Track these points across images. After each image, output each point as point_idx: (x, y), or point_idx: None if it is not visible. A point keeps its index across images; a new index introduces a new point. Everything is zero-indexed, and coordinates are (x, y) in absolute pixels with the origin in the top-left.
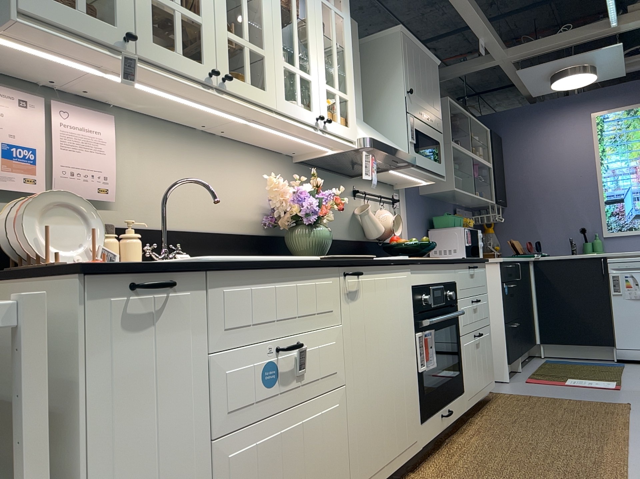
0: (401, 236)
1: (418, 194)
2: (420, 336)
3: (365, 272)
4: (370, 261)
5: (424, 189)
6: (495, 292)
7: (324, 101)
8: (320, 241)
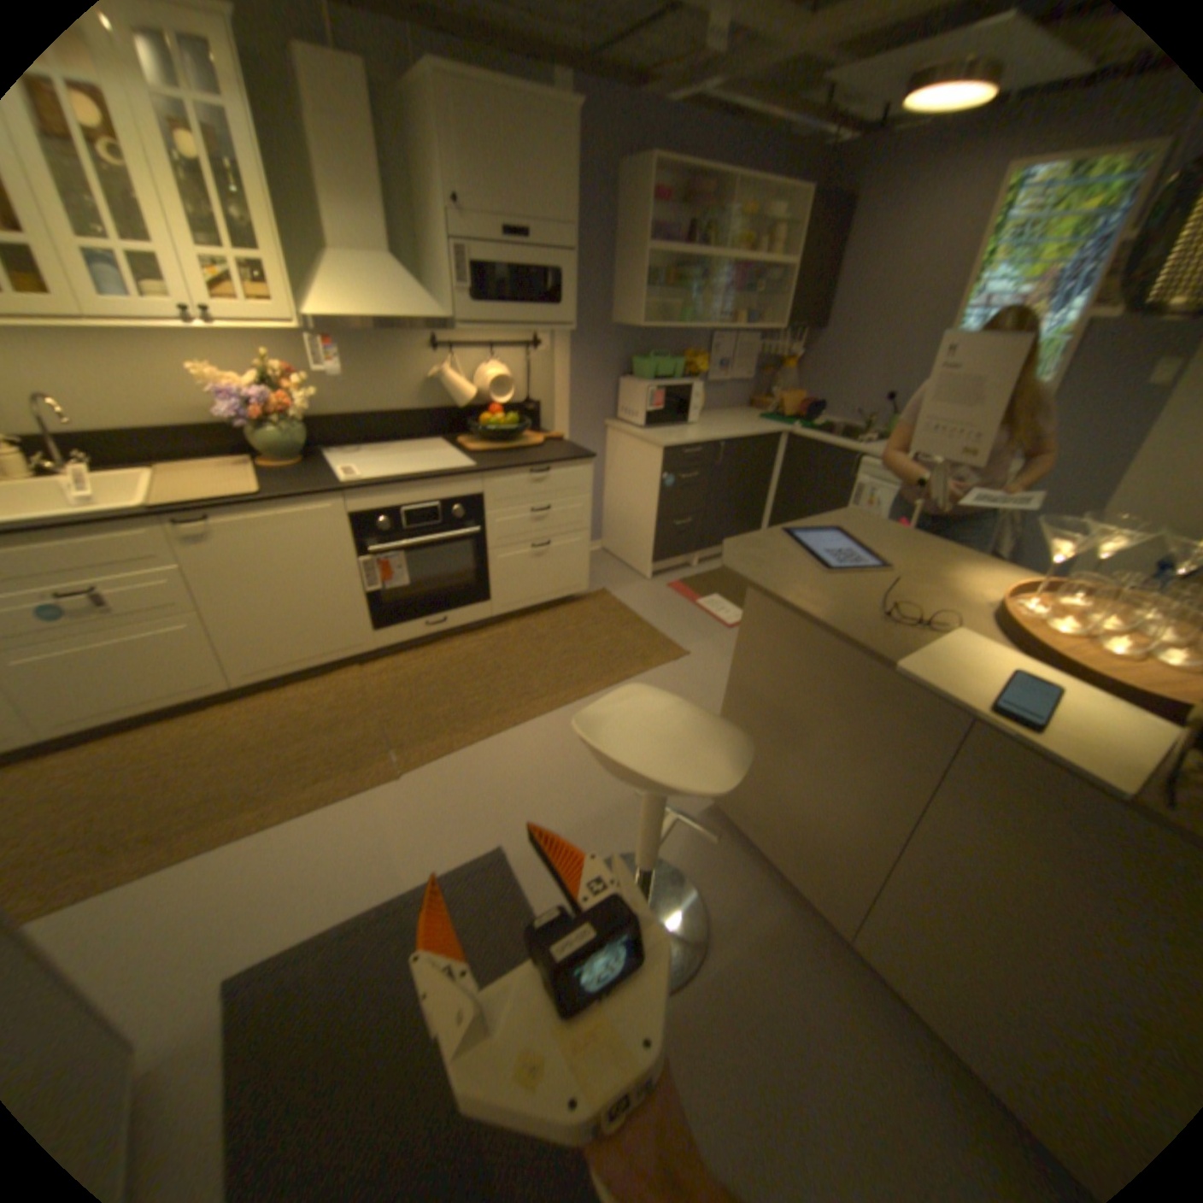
0: (550, 390)
1: (603, 324)
2: (369, 559)
3: (223, 512)
4: (231, 502)
5: (616, 315)
6: (655, 481)
7: (201, 277)
8: (278, 441)
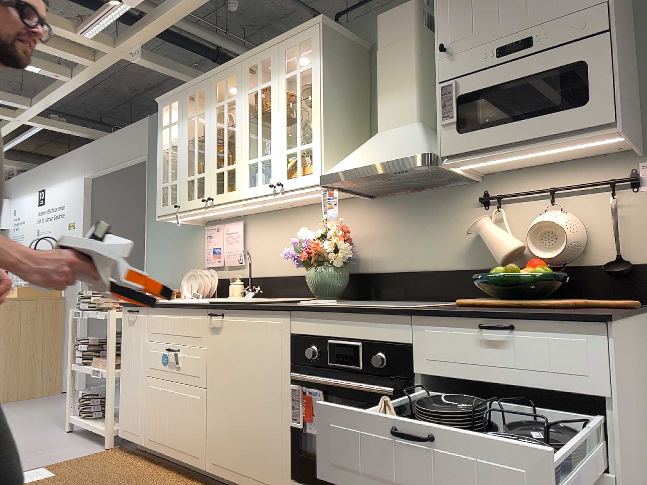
0: None
1: None
2: (295, 389)
3: (228, 314)
4: (231, 306)
5: None
6: None
7: (283, 166)
8: (315, 281)
